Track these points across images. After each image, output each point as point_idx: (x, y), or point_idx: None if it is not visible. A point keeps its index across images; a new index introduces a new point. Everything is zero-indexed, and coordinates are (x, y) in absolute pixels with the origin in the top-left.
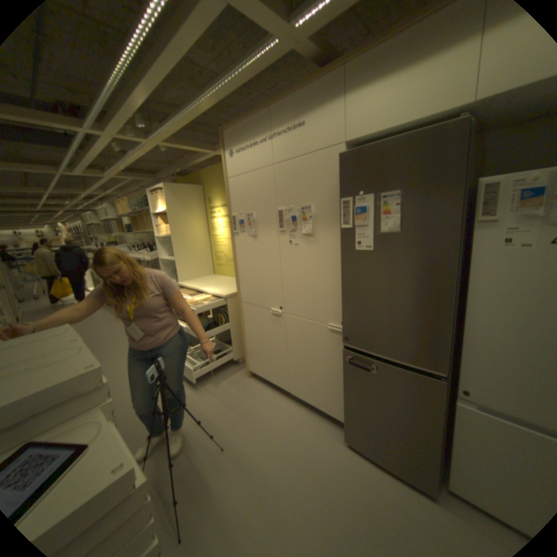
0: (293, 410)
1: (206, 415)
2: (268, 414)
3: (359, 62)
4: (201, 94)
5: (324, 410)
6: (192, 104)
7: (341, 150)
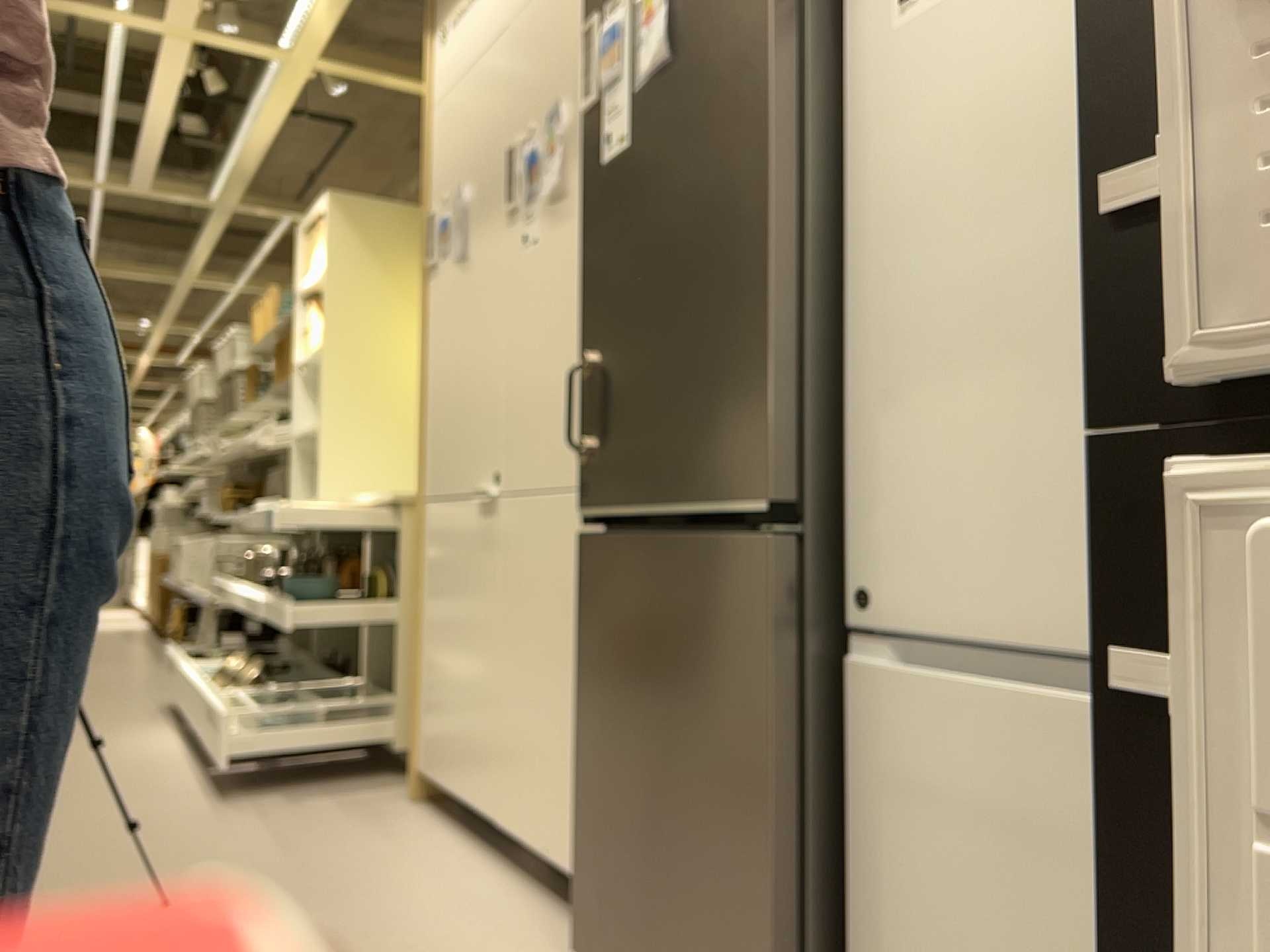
0: (482, 882)
1: (198, 848)
2: (390, 876)
3: None
4: None
5: (567, 867)
6: None
7: None
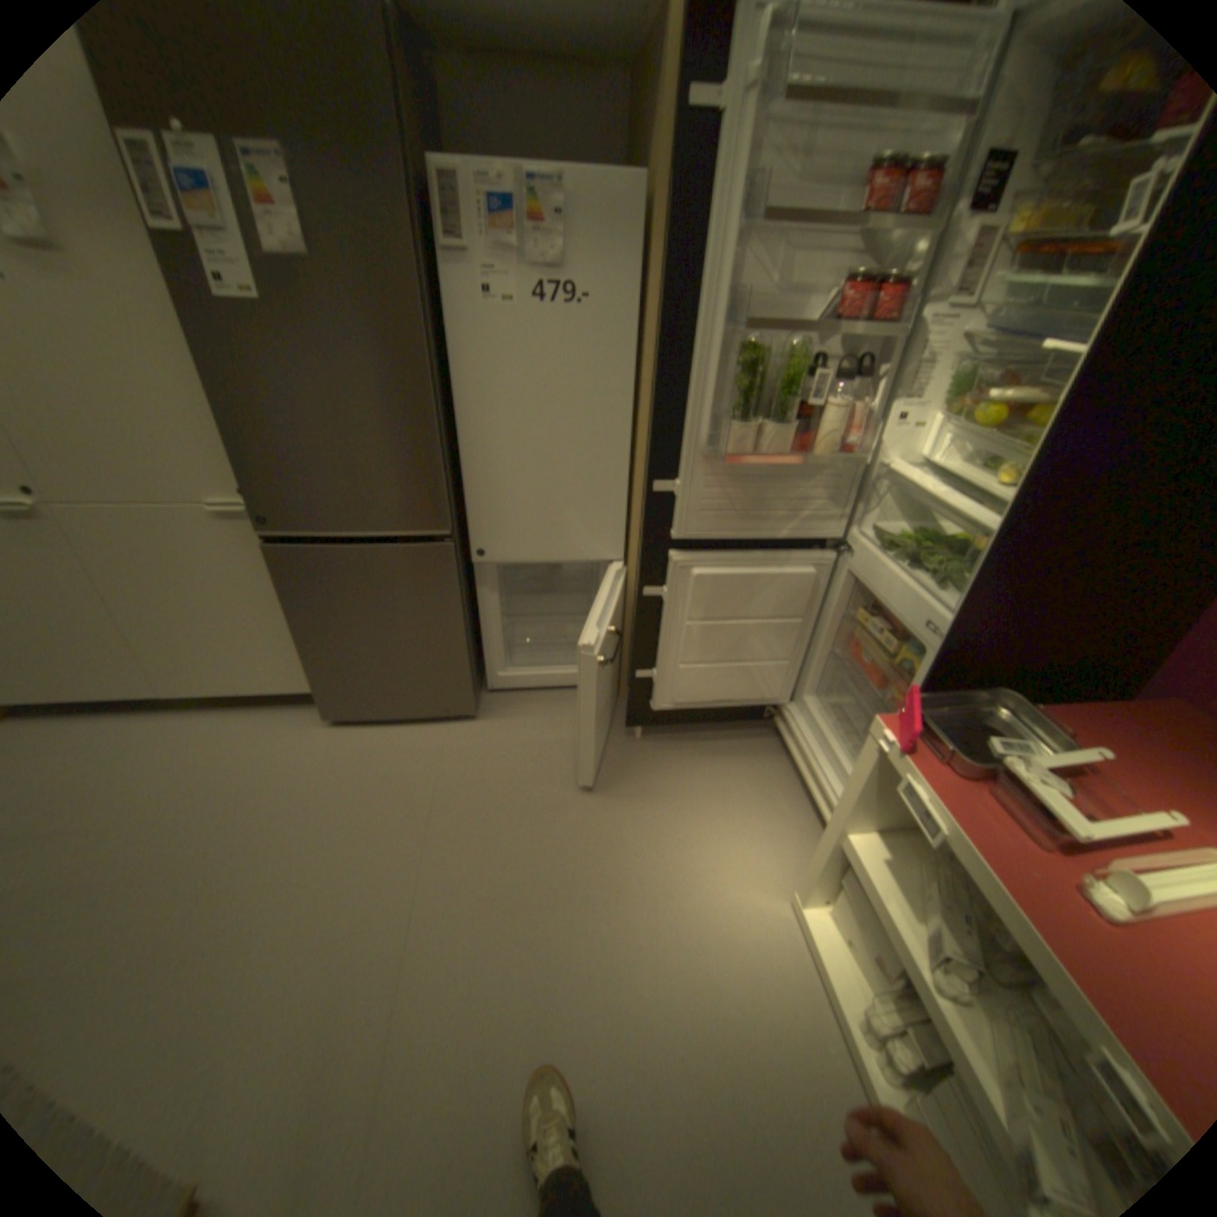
0: (184, 727)
1: None
2: (114, 765)
3: None
4: None
5: (264, 691)
6: None
7: None
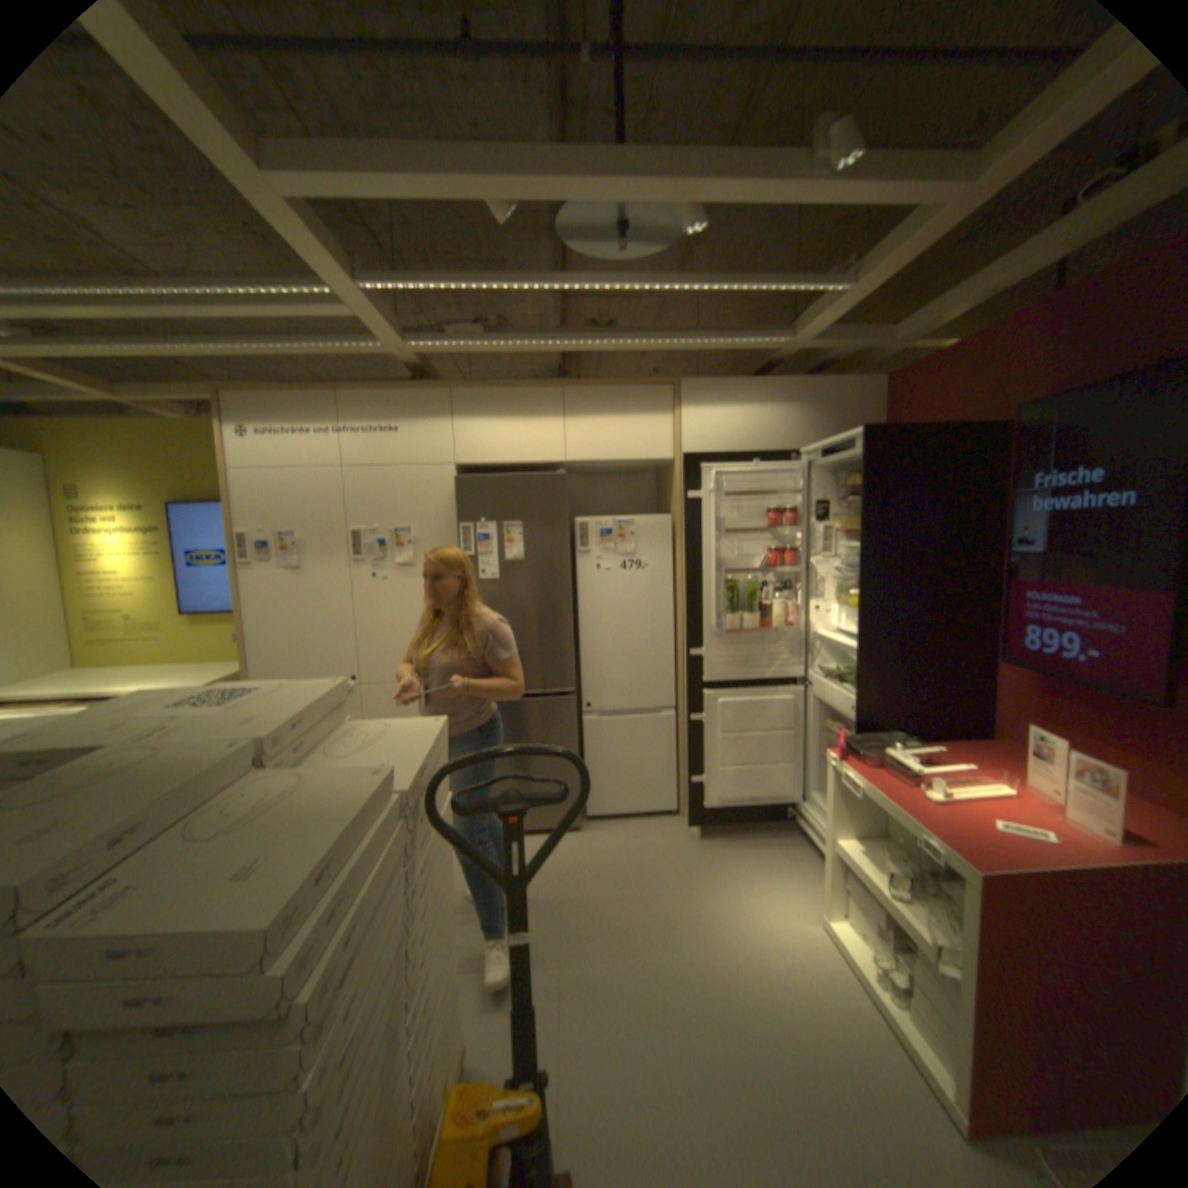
0: None
1: None
2: None
3: (468, 395)
4: (213, 341)
5: None
6: (177, 342)
7: (452, 472)
